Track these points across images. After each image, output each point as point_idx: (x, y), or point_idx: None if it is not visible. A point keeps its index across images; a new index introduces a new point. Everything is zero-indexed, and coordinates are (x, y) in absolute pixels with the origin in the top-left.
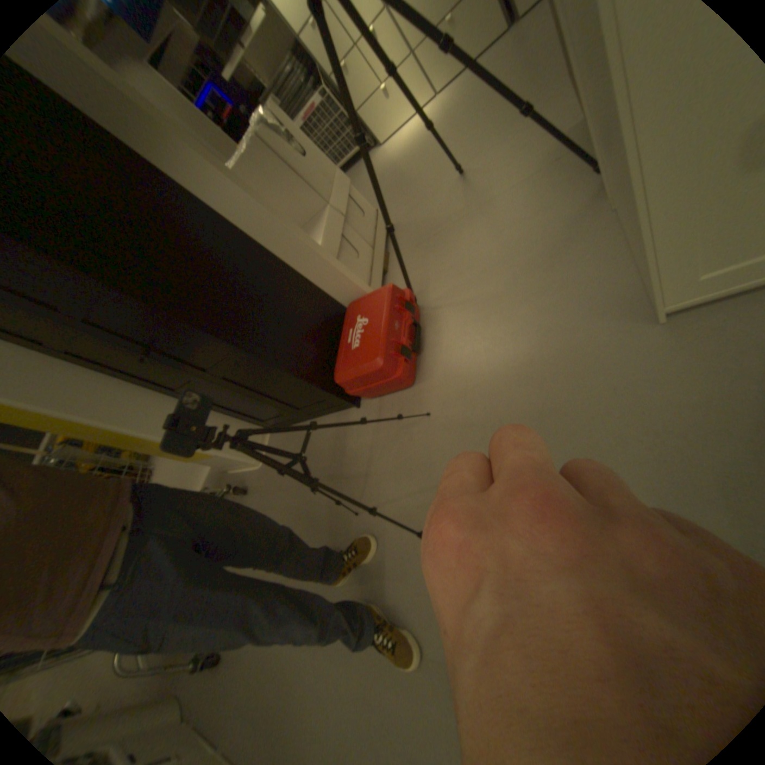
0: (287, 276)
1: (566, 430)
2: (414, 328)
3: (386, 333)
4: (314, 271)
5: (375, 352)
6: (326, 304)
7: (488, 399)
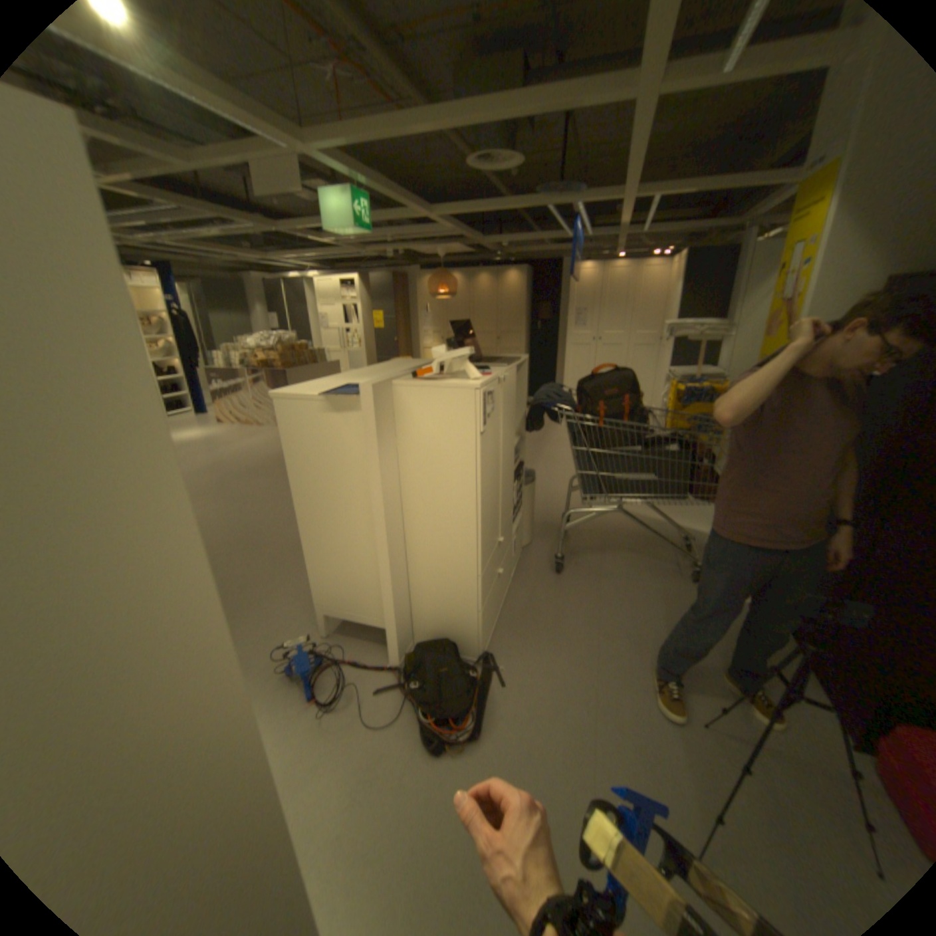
0: None
1: None
2: None
3: None
4: None
5: None
6: None
7: None
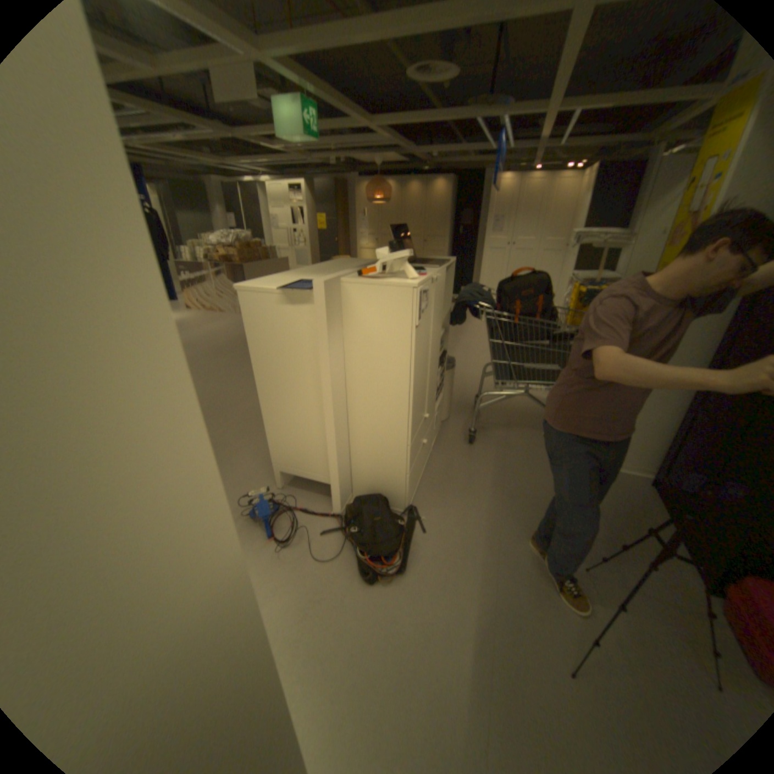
0: None
1: None
2: None
3: None
4: None
5: None
6: None
7: None
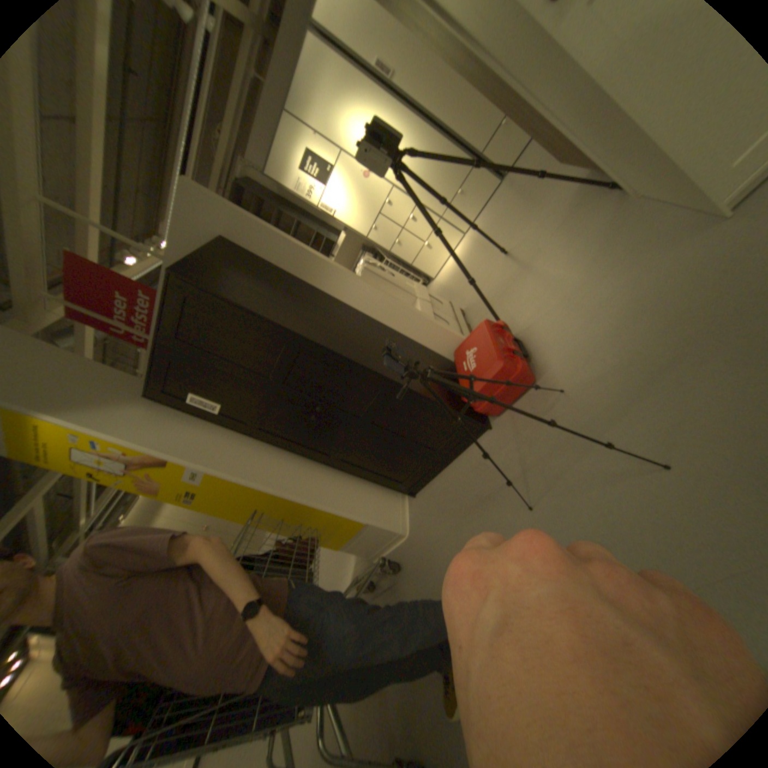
0: (404, 340)
1: (704, 320)
2: (518, 345)
3: (497, 345)
4: (423, 333)
5: (494, 360)
6: (437, 357)
7: (615, 349)
